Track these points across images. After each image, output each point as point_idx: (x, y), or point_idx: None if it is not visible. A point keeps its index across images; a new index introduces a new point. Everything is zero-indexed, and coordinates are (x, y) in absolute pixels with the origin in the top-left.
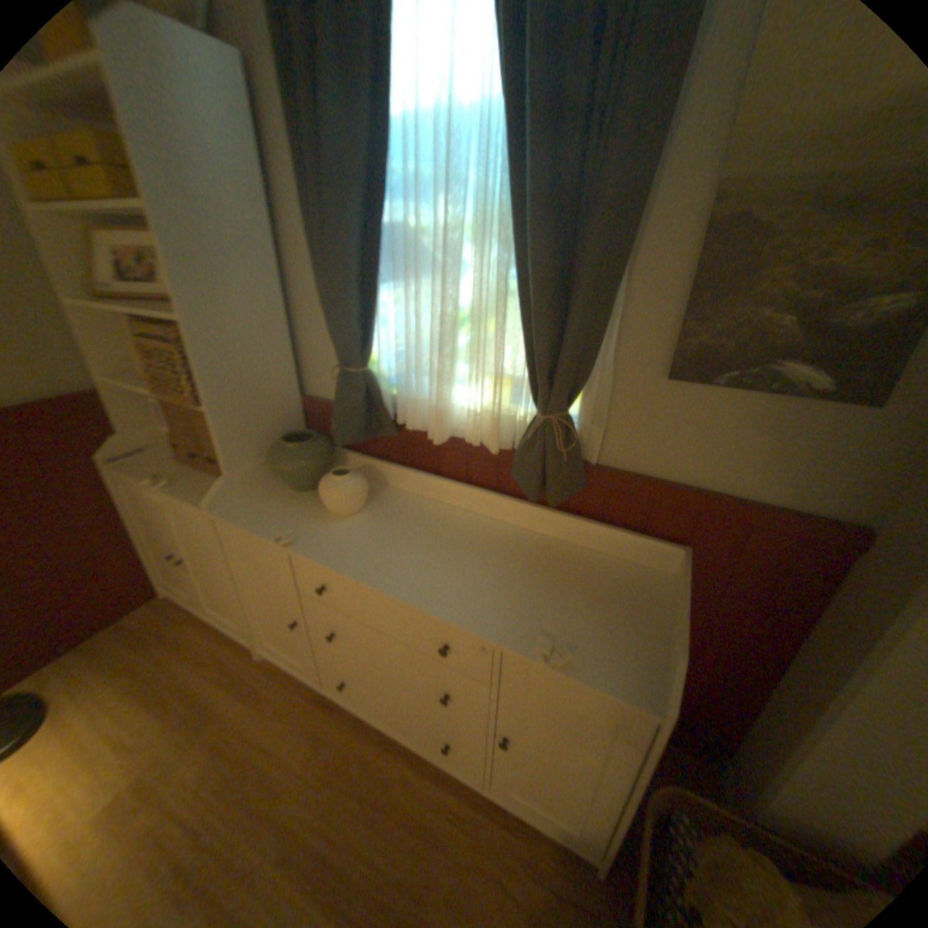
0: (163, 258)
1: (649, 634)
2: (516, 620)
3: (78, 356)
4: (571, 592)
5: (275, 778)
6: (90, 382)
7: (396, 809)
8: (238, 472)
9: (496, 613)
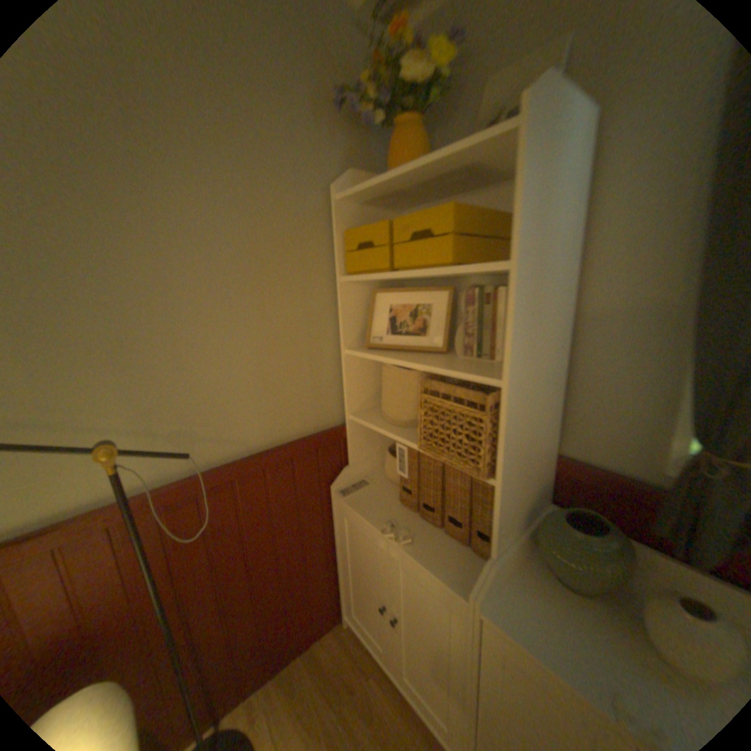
0: (518, 320)
1: None
2: None
3: (342, 395)
4: None
5: None
6: (343, 417)
7: None
8: (510, 554)
9: None
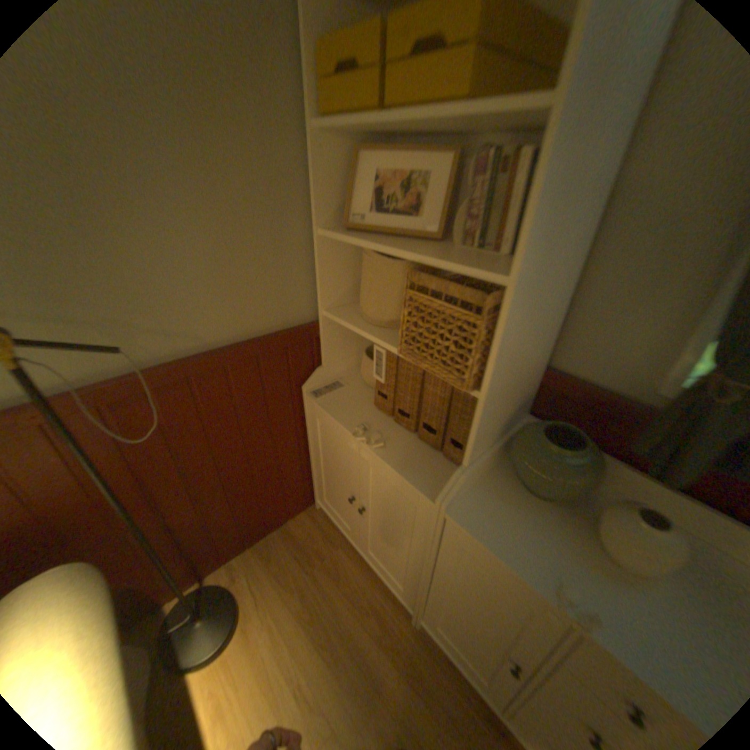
0: (546, 192)
1: None
2: None
3: (314, 288)
4: None
5: None
6: (316, 314)
7: None
8: (481, 462)
9: None
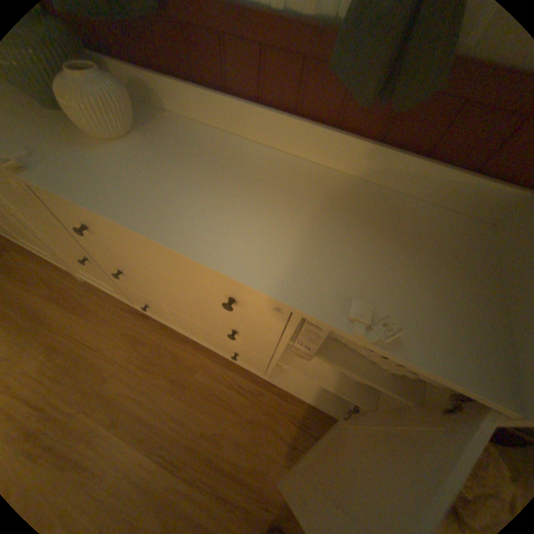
0: None
1: (482, 293)
2: (322, 275)
3: None
4: (385, 240)
5: (102, 367)
6: None
7: (199, 385)
8: None
9: (297, 265)
